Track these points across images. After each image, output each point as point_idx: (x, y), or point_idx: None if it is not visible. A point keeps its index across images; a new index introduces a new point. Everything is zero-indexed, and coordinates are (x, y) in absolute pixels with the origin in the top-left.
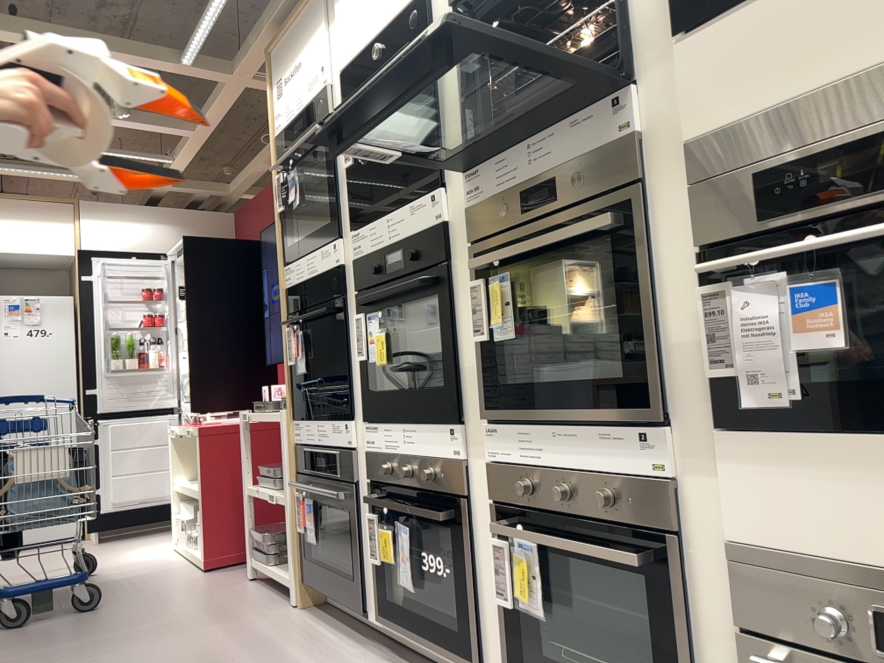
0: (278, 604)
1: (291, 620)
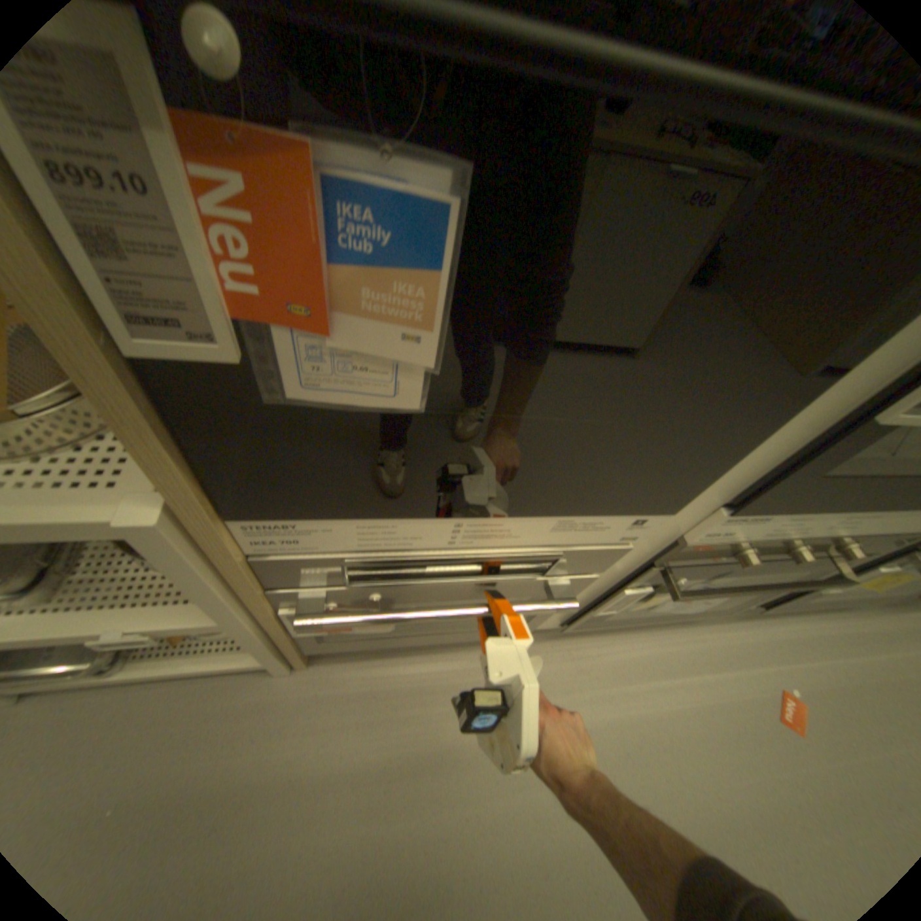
0: (242, 692)
1: (344, 696)
